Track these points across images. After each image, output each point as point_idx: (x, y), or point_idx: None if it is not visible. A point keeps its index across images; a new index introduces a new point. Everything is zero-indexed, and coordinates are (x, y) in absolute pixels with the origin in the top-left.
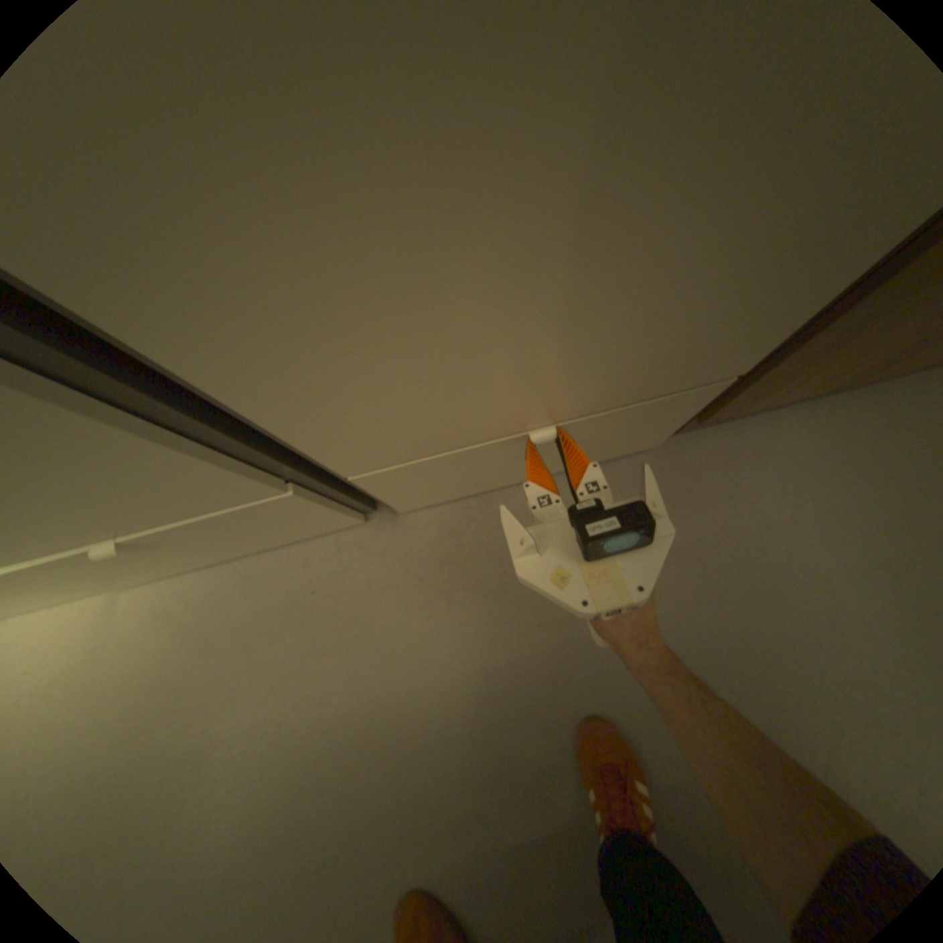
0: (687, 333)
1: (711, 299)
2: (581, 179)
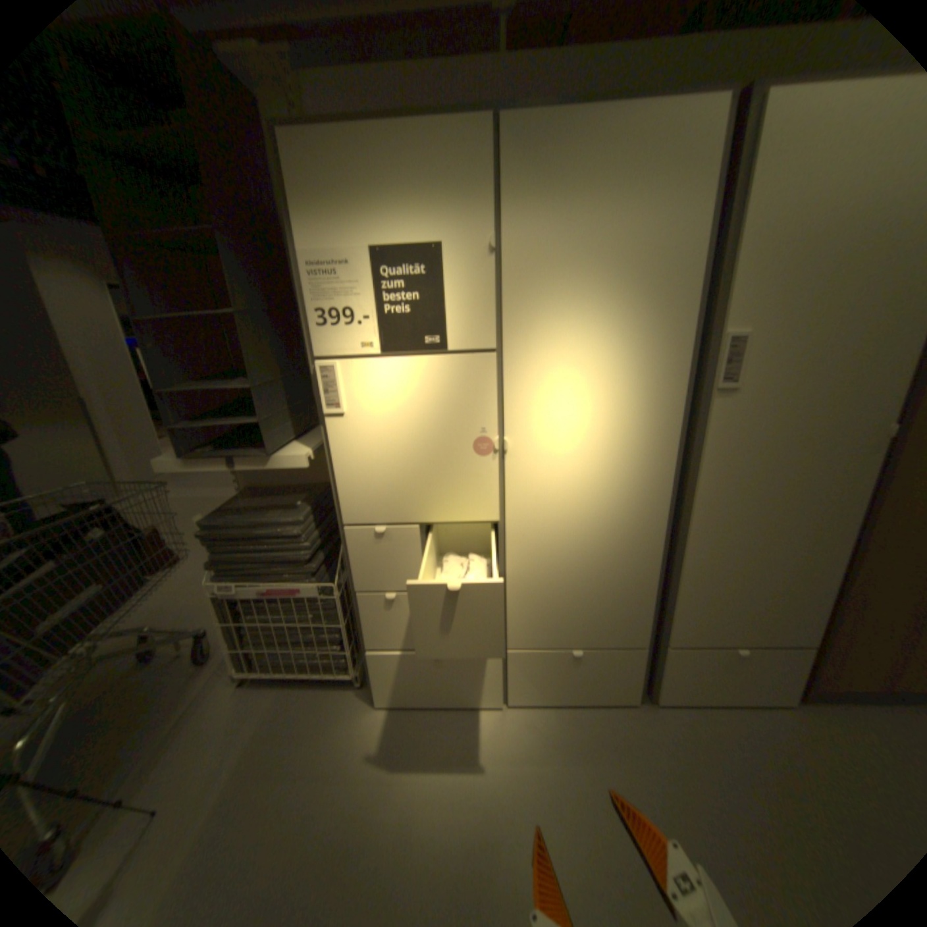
0: (788, 616)
1: (791, 605)
2: (760, 573)
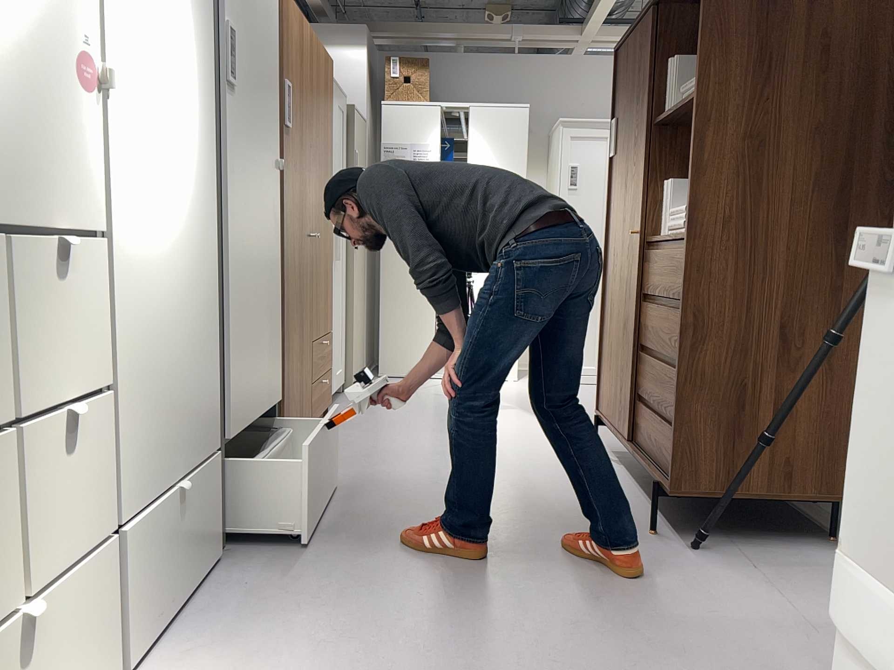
0: (268, 366)
1: (268, 352)
2: (255, 314)
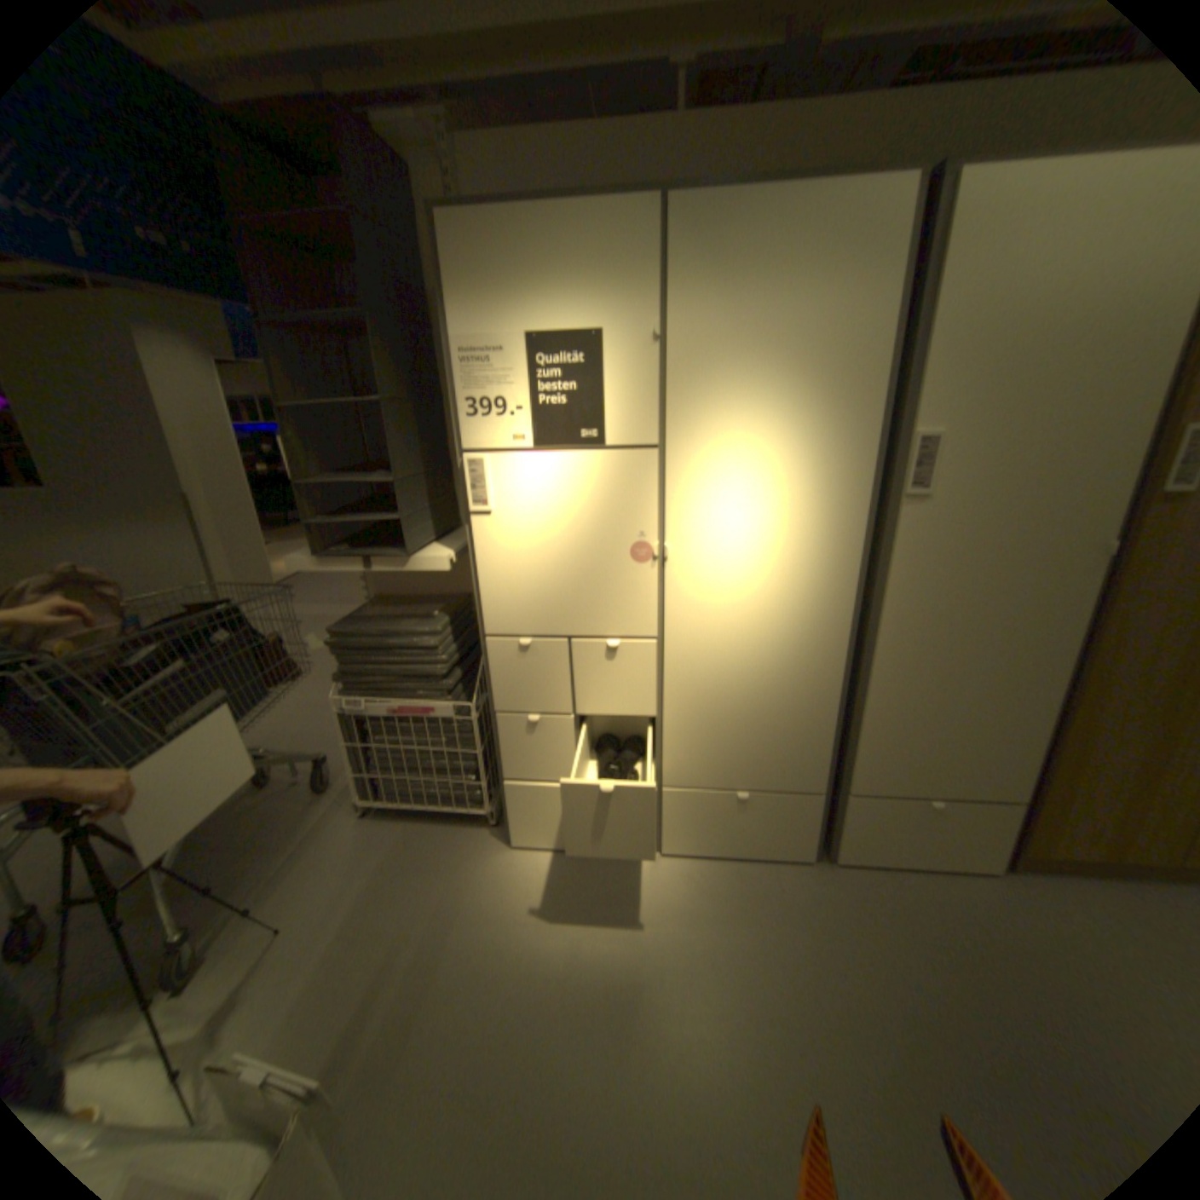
0: (992, 764)
1: (995, 751)
2: (957, 710)
